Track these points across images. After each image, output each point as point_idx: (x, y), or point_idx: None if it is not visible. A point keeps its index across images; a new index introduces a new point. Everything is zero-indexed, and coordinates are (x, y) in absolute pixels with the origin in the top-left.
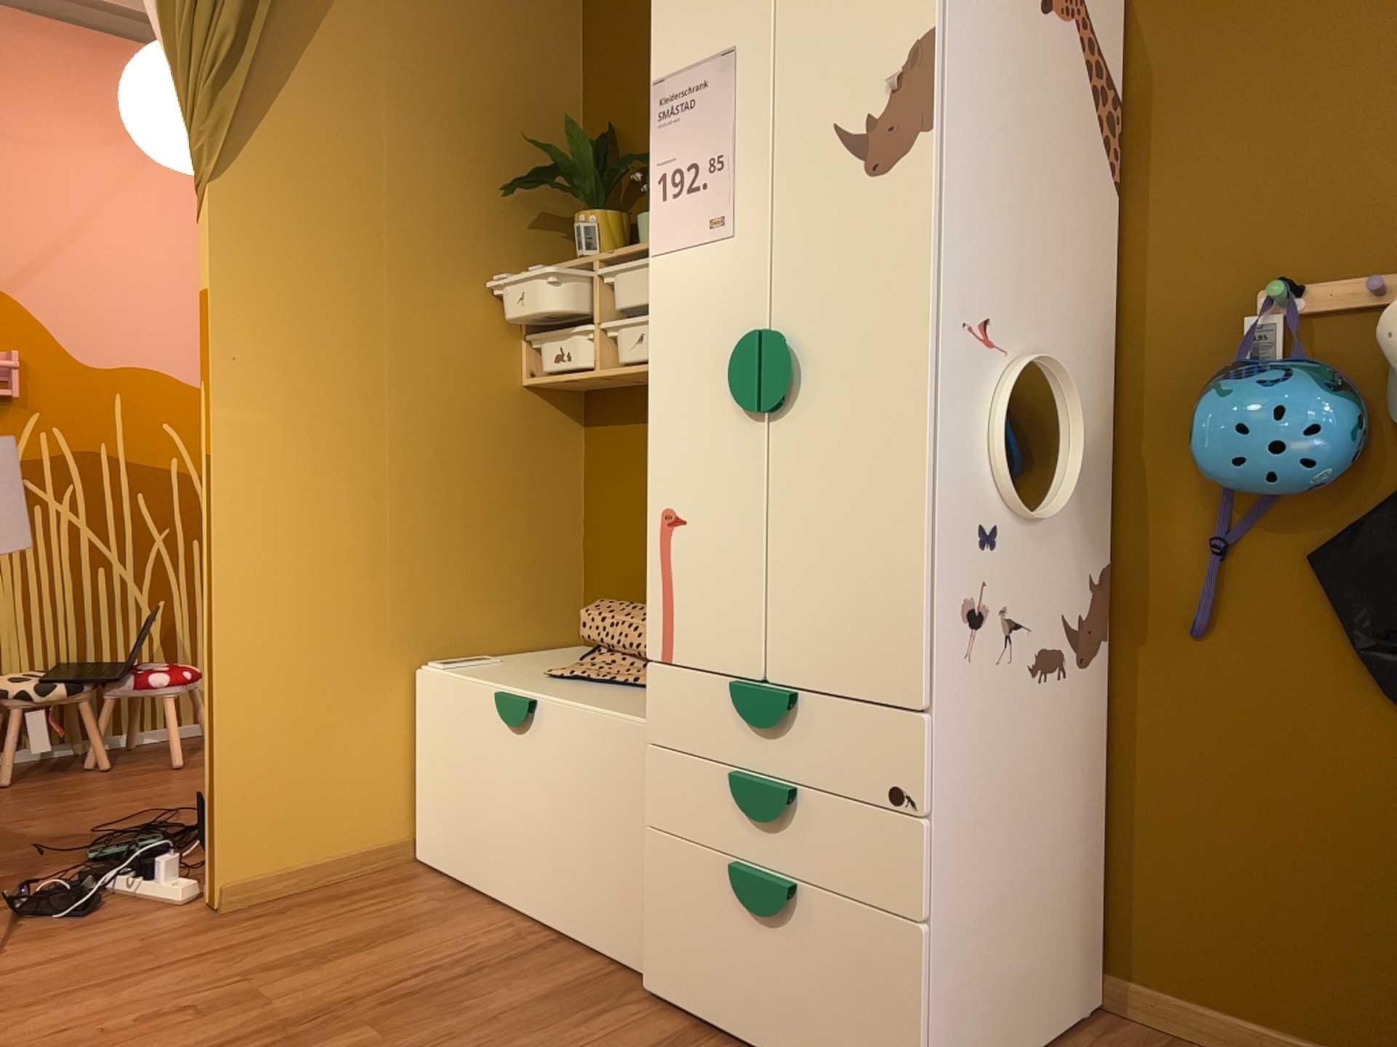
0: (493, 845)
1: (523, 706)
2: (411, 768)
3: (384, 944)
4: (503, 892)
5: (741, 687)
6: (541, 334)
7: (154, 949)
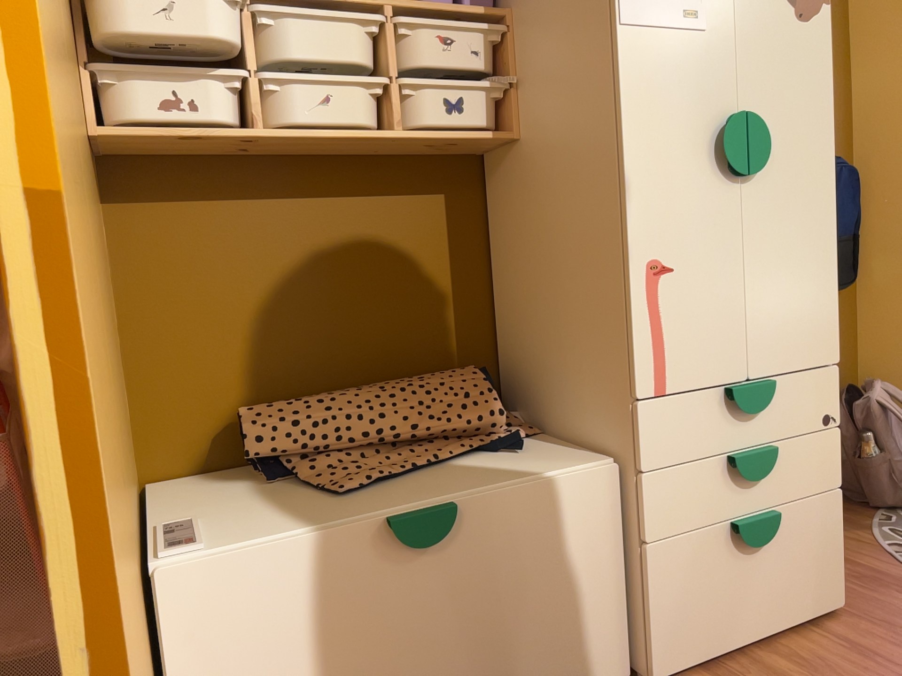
0: None
1: (451, 515)
2: None
3: None
4: None
5: (743, 387)
6: (136, 71)
7: None
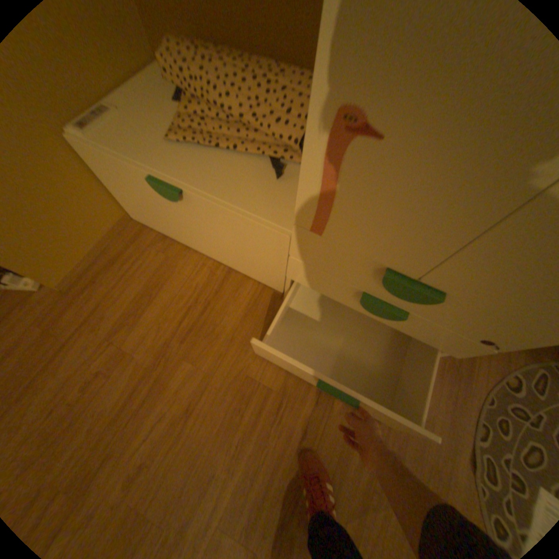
0: (178, 231)
1: (175, 193)
2: (103, 184)
3: (157, 294)
4: (192, 245)
5: (397, 280)
6: None
7: (51, 331)
